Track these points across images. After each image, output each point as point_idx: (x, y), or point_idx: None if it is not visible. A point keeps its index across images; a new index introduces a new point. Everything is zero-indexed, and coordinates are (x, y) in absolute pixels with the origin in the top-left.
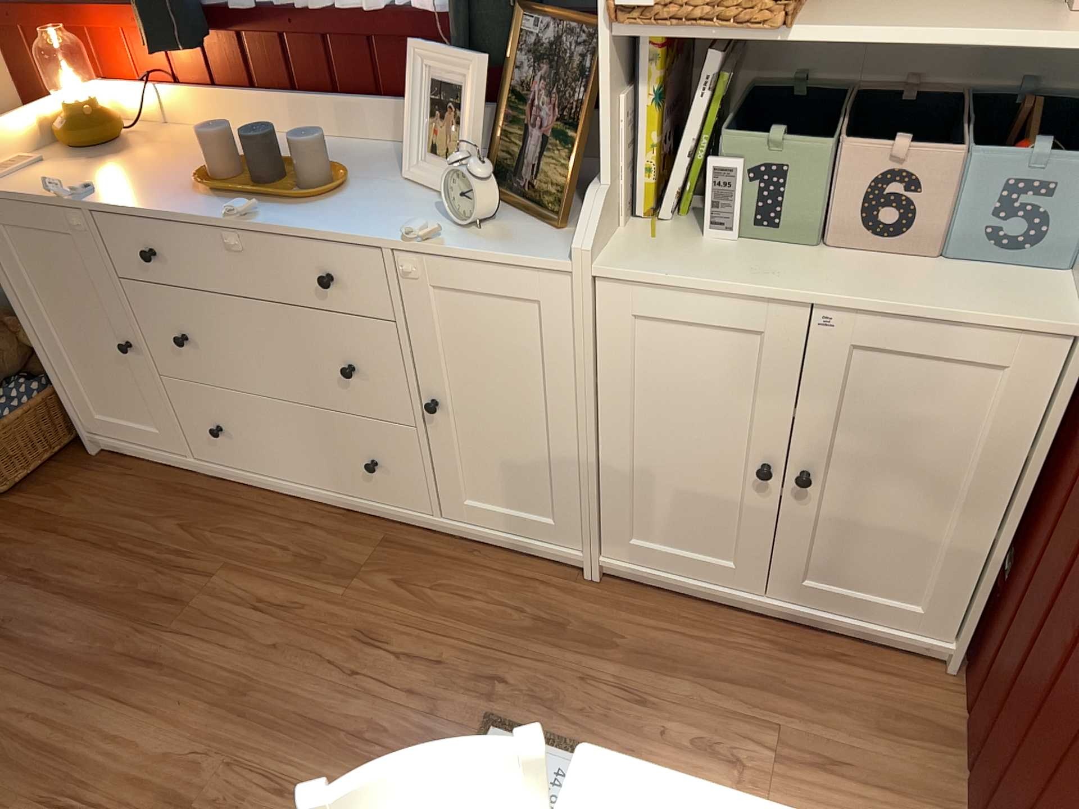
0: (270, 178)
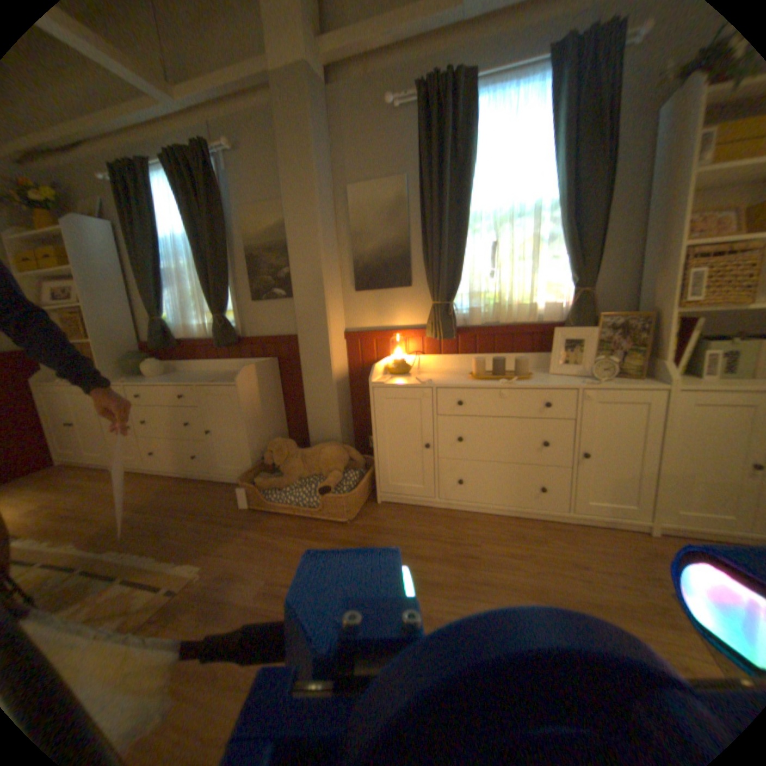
0: (501, 372)
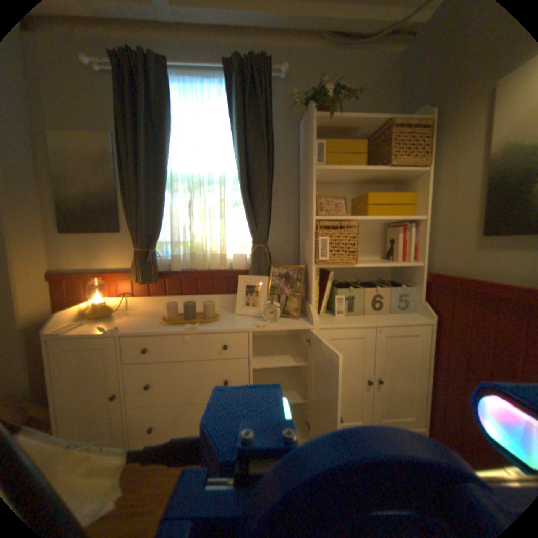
0: (191, 316)
